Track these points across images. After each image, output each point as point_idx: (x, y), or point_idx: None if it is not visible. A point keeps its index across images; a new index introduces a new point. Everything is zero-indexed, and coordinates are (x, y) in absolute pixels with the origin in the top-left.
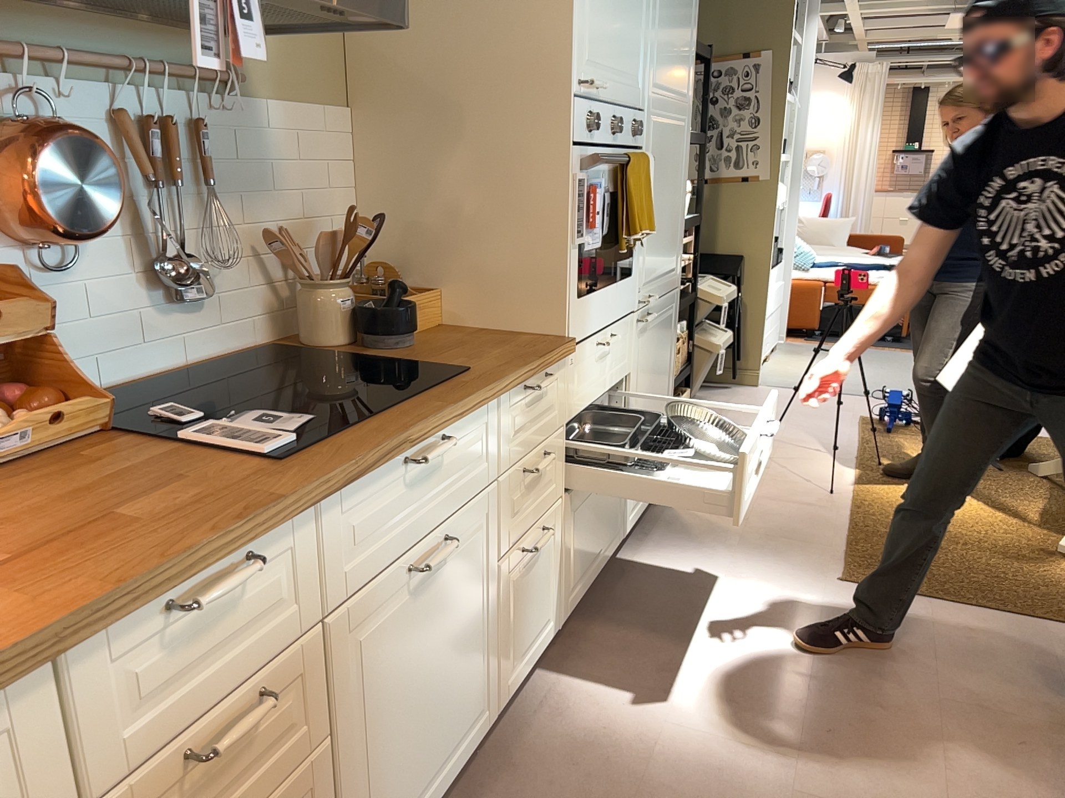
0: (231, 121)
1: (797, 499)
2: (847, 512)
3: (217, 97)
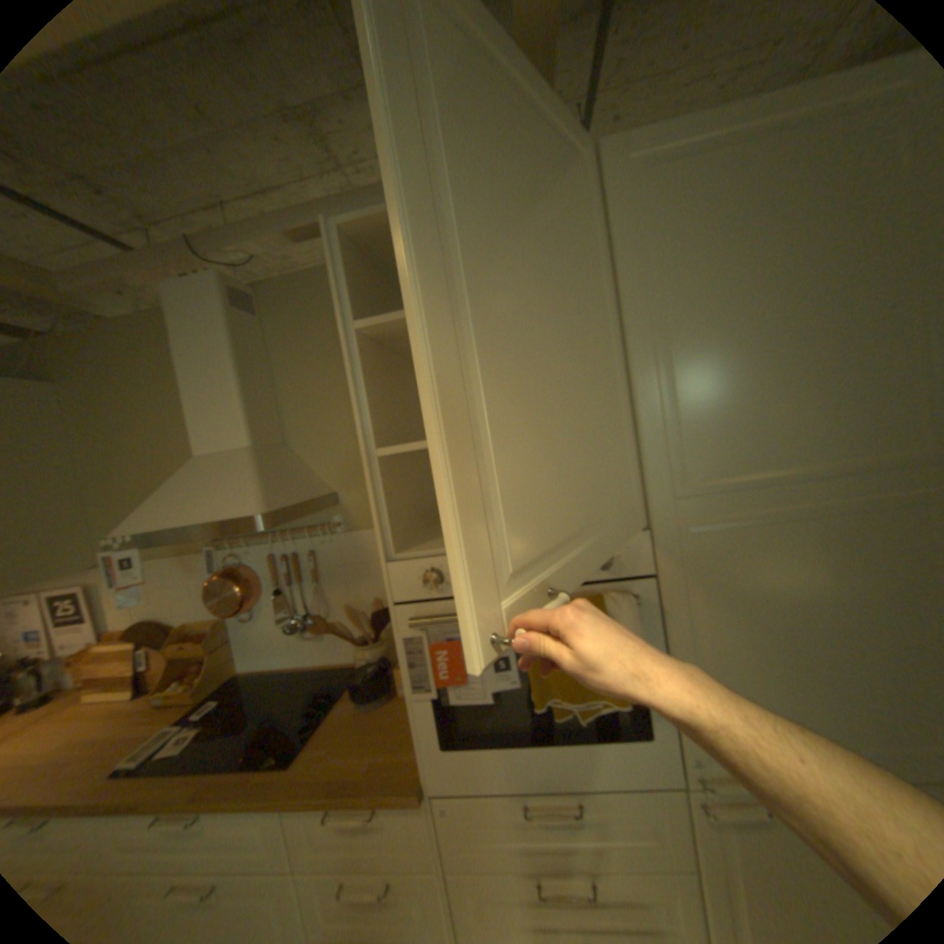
0: (334, 546)
1: None
2: None
3: (322, 537)
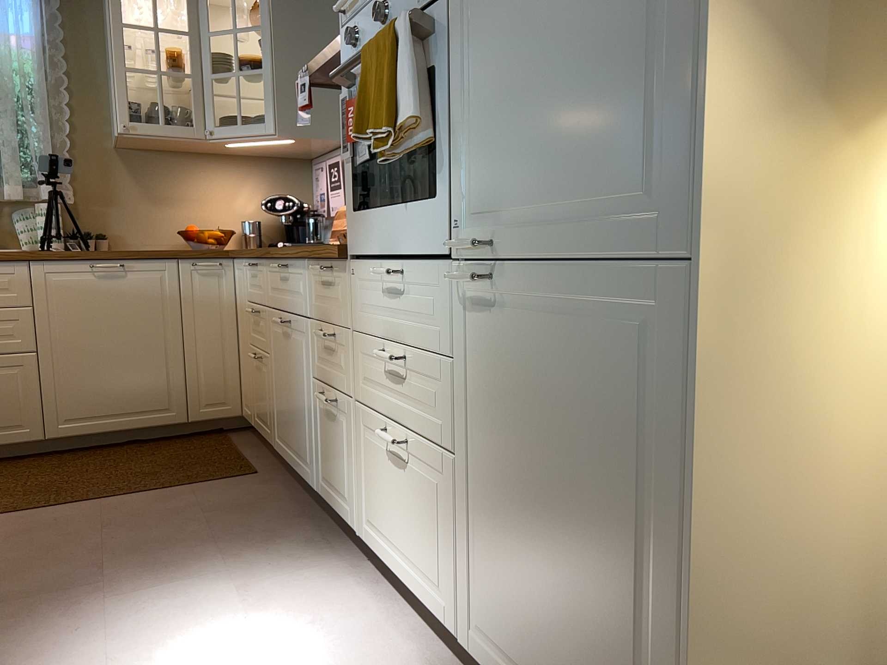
0: None
1: None
2: None
3: None
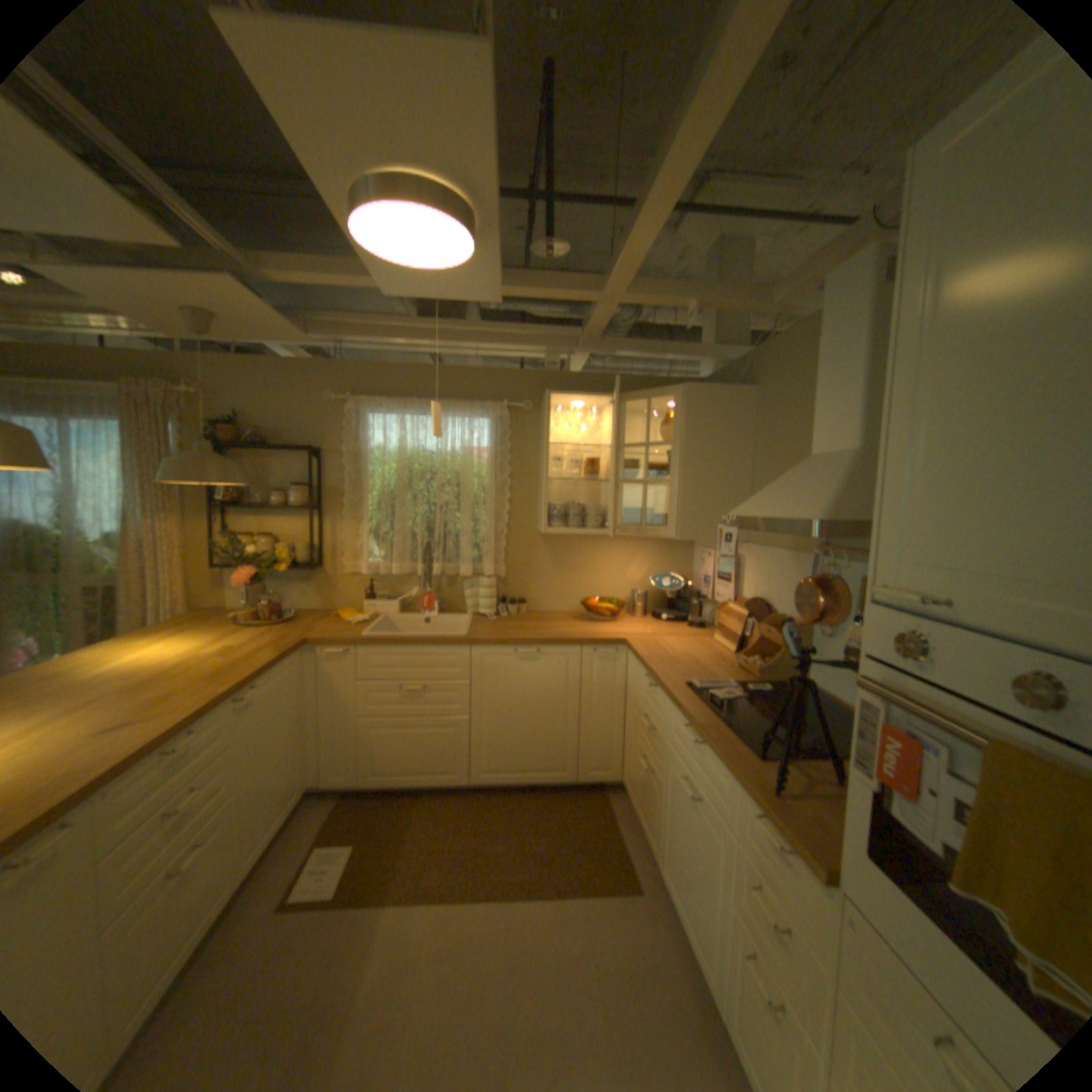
0: None
1: None
2: None
3: None
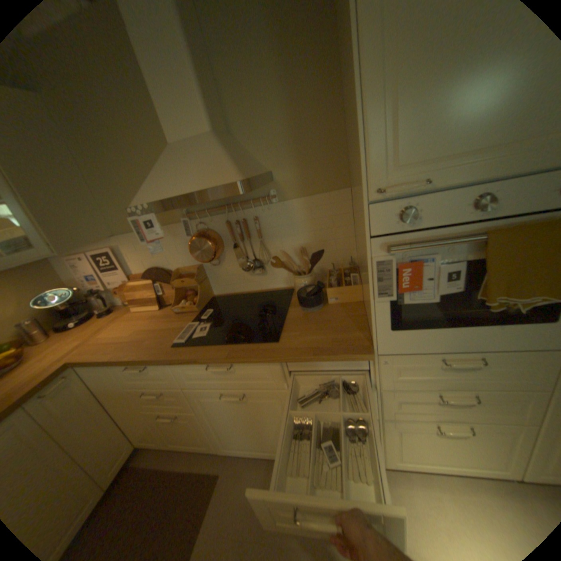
0: (272, 212)
1: None
2: None
3: (263, 206)
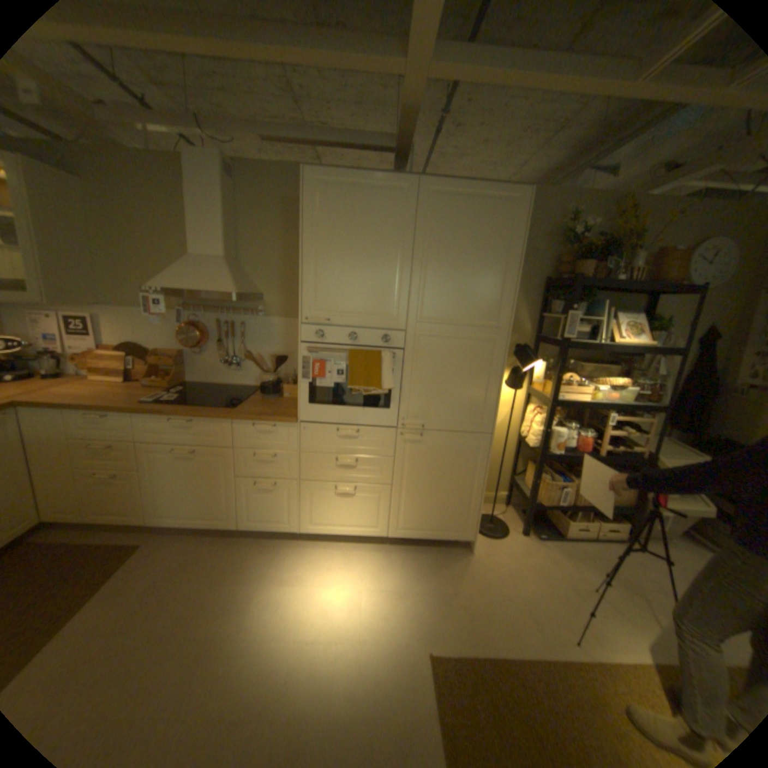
0: (257, 323)
1: (543, 623)
2: (553, 661)
3: (251, 316)
